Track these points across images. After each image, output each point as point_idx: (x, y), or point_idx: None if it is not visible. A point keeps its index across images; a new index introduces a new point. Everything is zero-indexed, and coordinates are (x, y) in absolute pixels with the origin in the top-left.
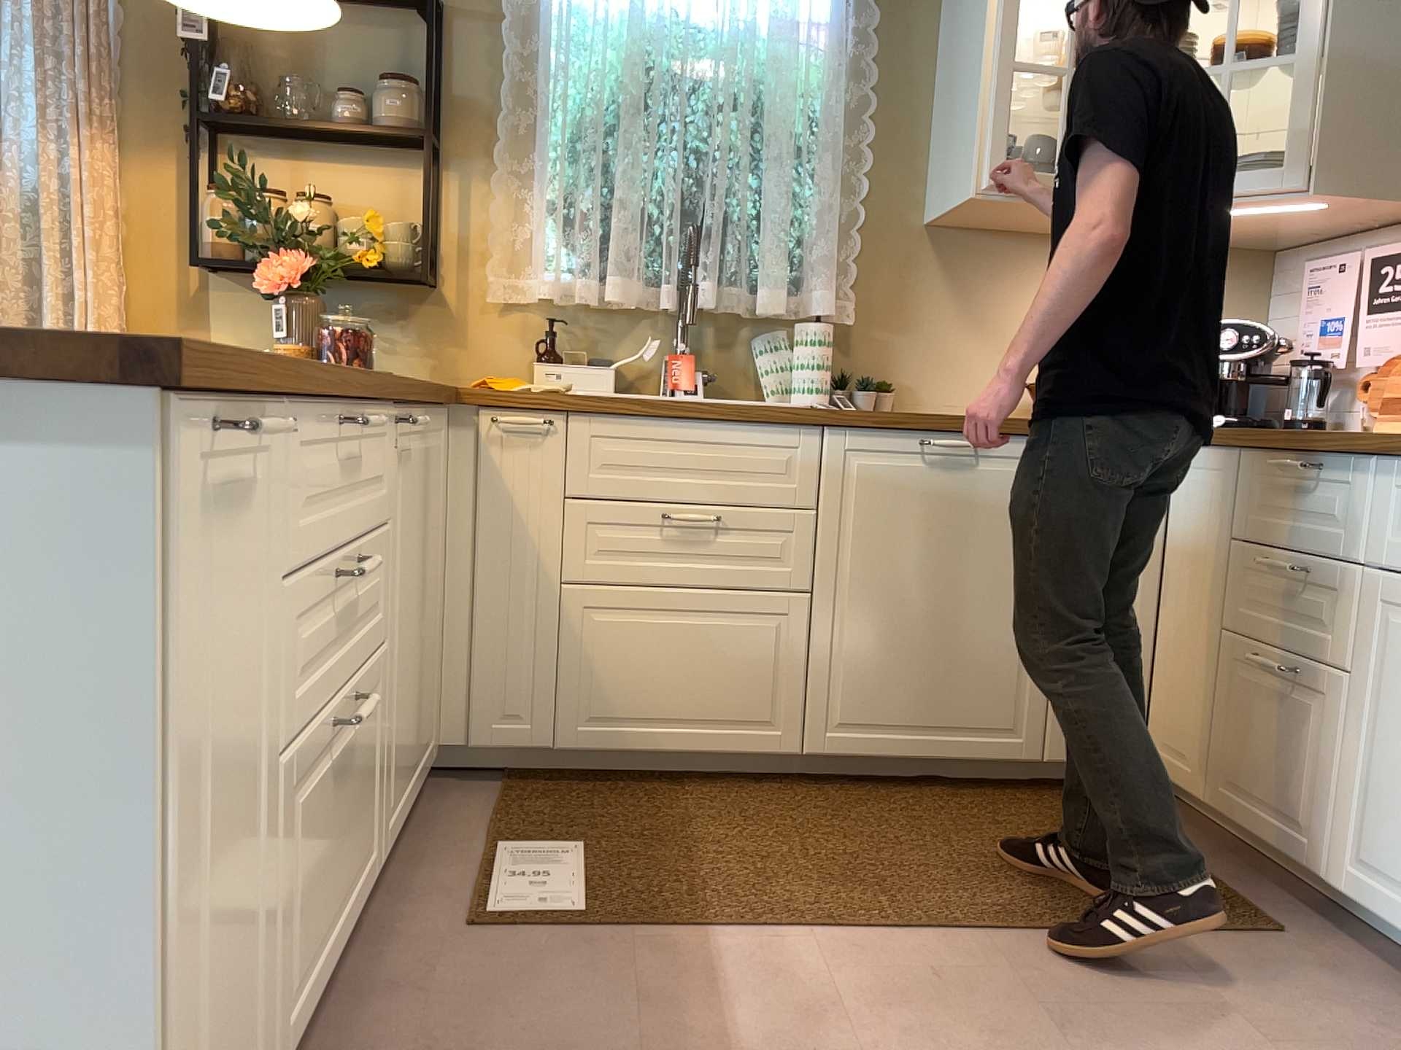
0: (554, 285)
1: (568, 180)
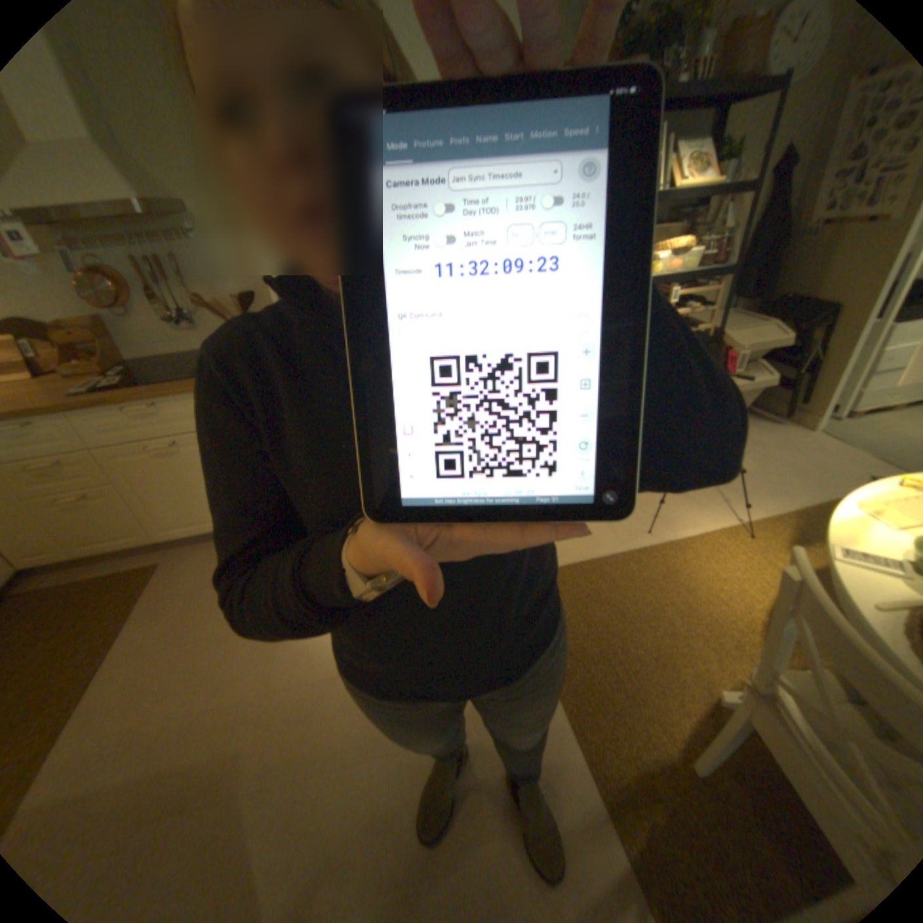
0: None
1: None
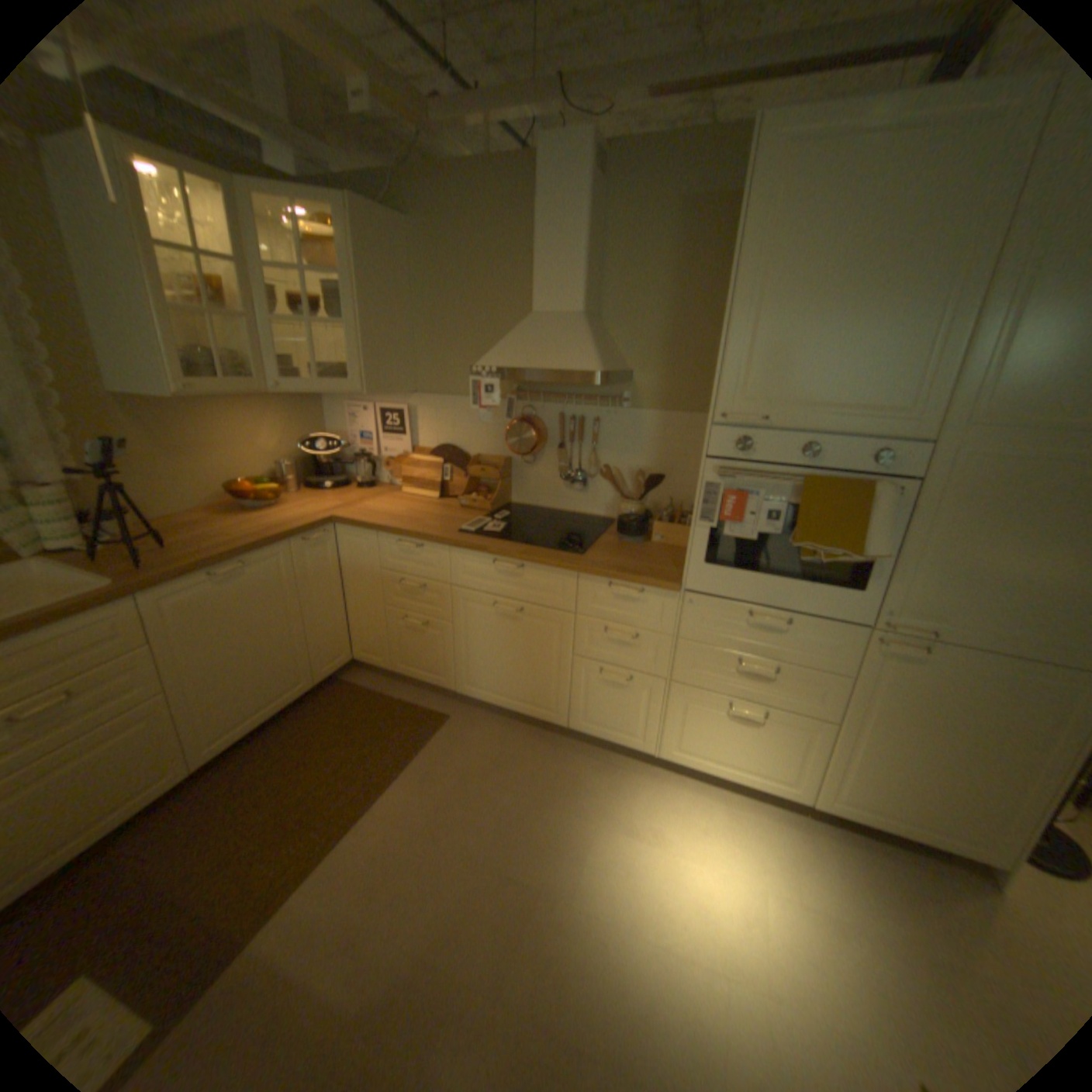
0: None
1: None
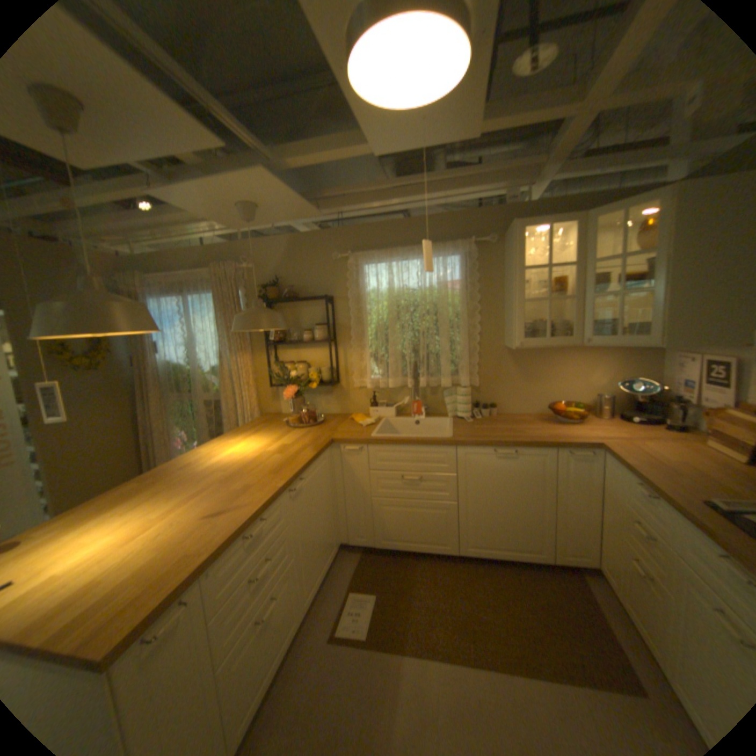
0: (372, 383)
1: (375, 346)
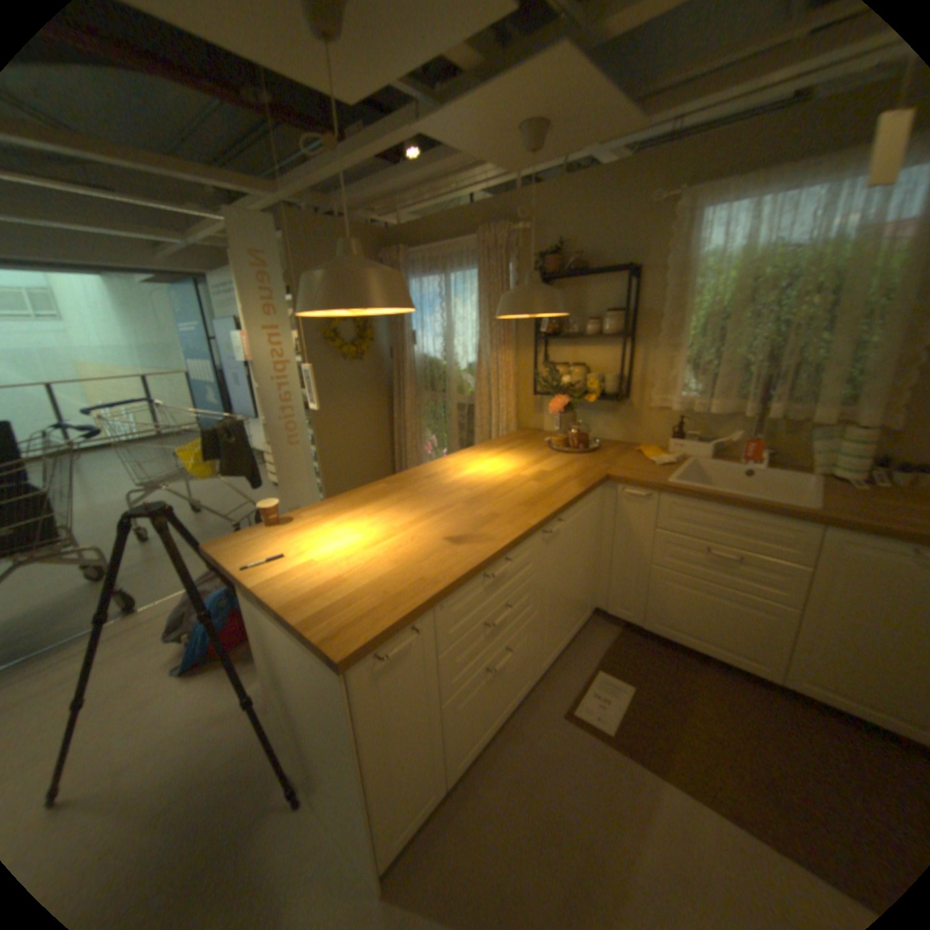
0: (683, 402)
1: (699, 345)
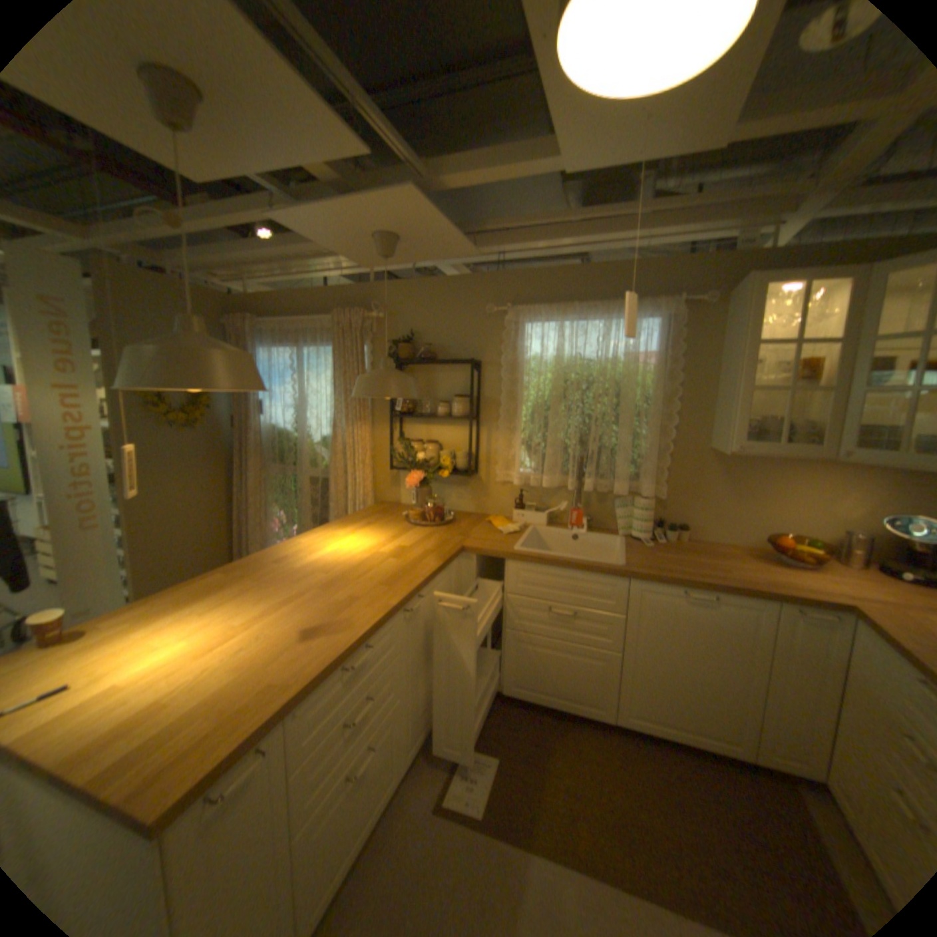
0: (520, 478)
1: (529, 430)
